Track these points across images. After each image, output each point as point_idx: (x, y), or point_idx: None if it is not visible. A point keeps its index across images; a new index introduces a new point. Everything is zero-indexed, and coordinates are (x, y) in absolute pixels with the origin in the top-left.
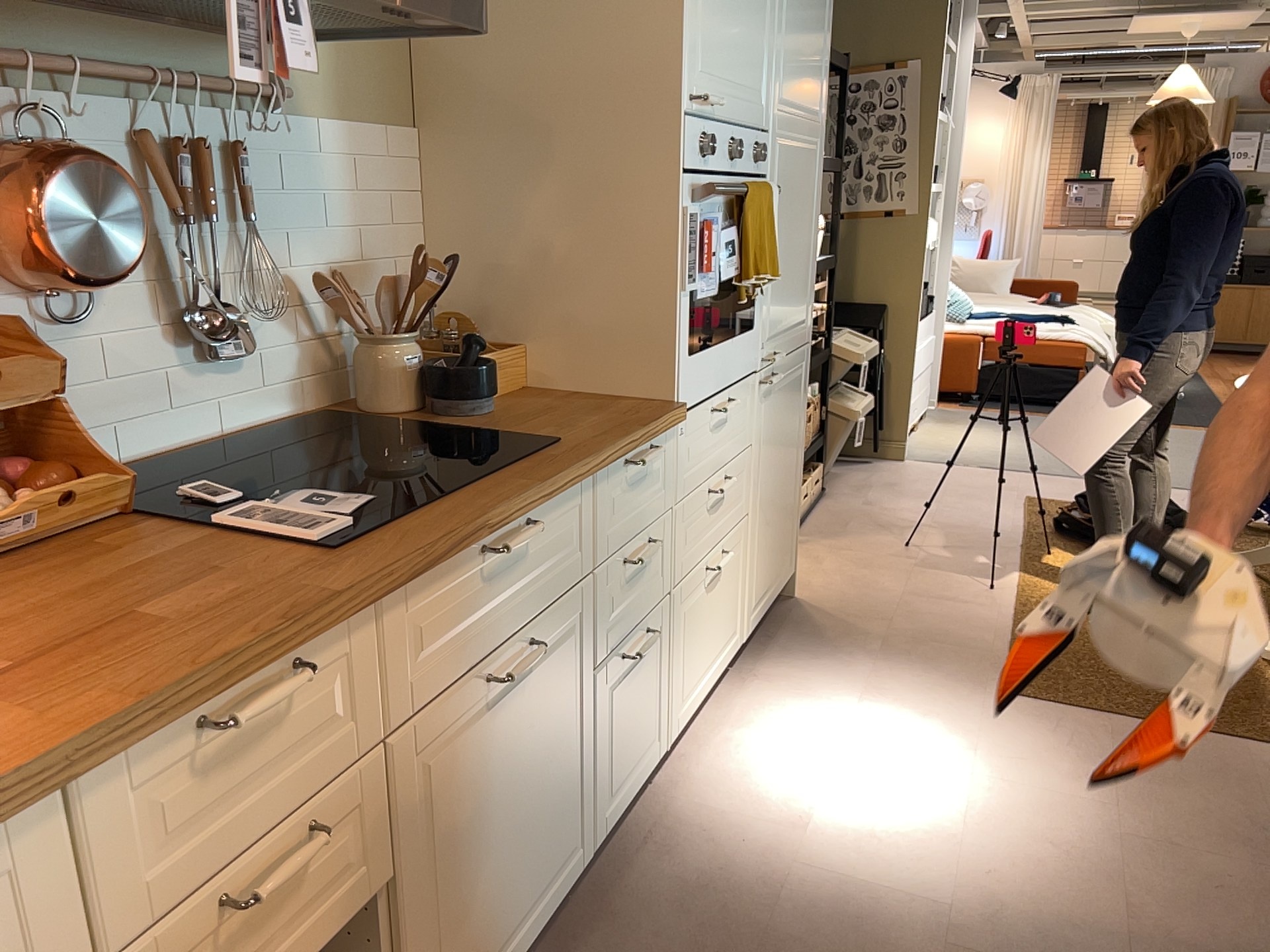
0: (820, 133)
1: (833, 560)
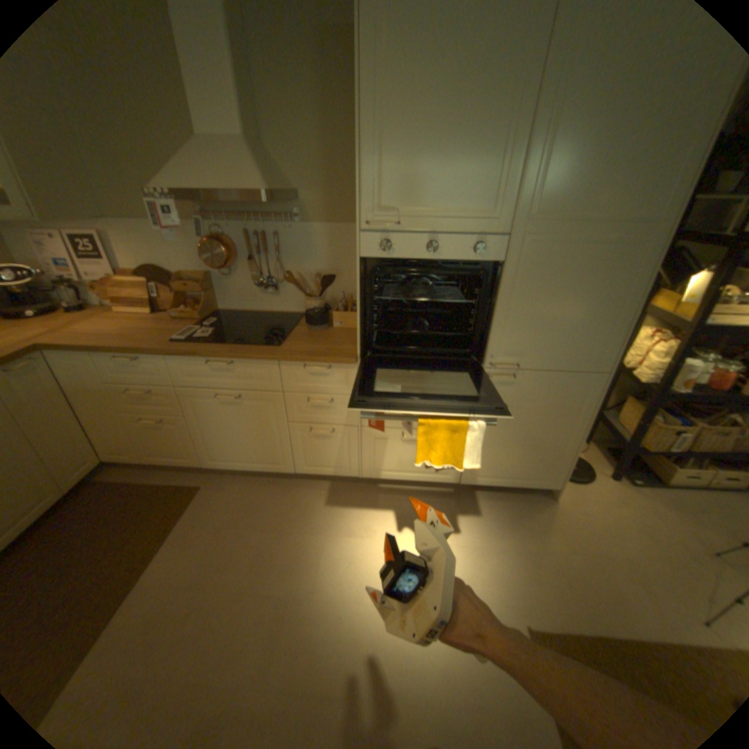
0: (655, 229)
1: (631, 514)
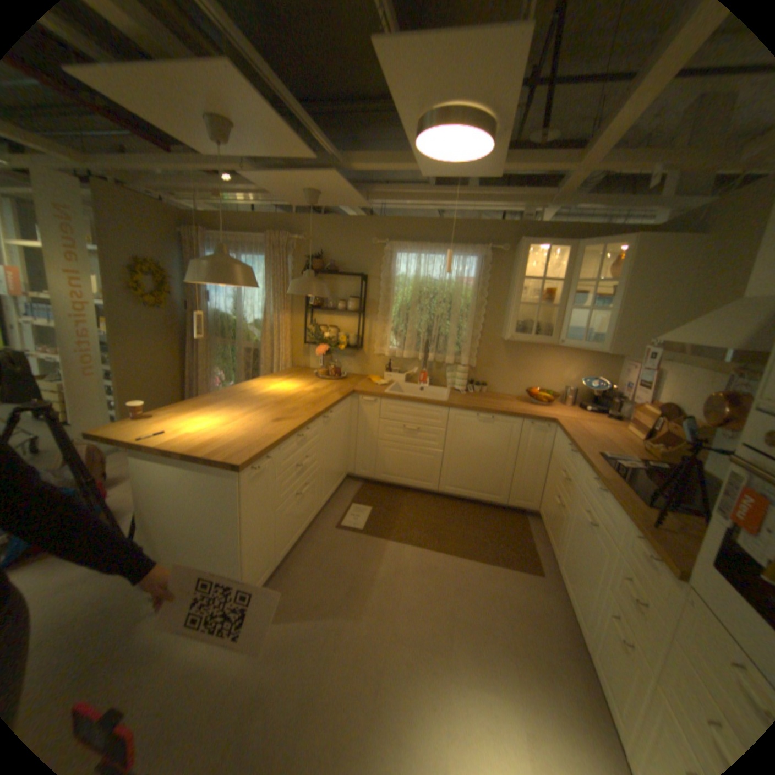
0: None
1: None
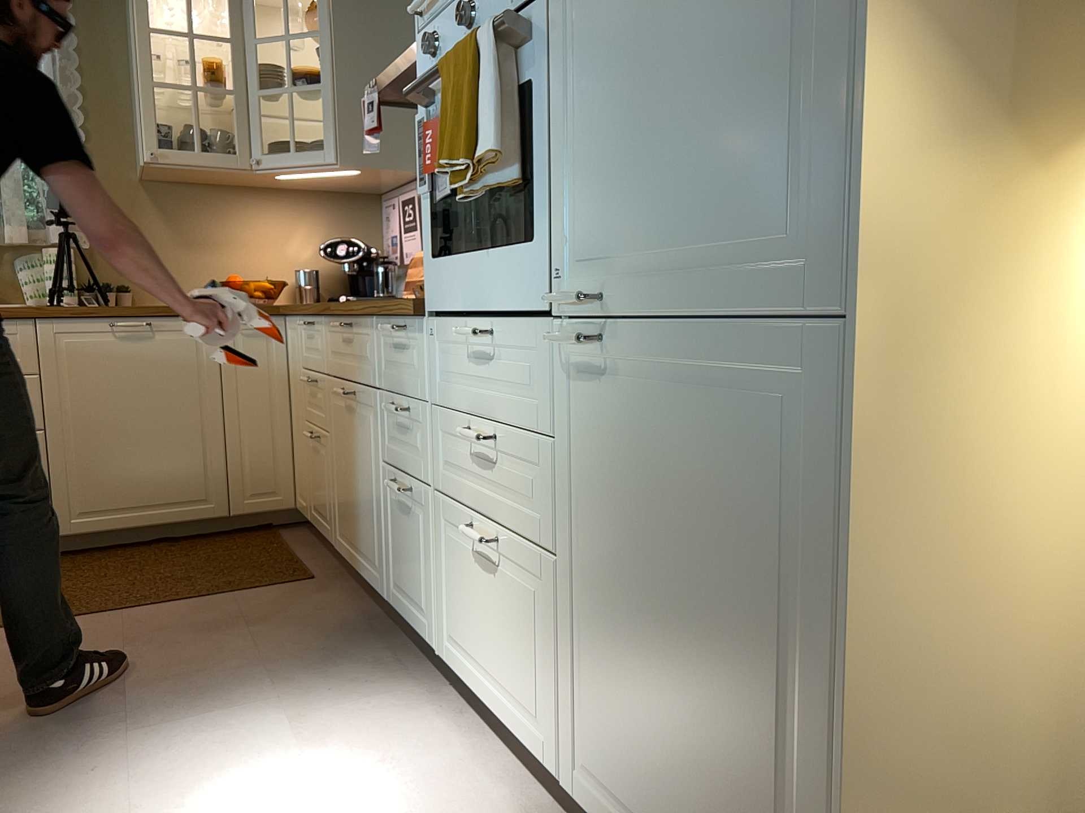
0: None
1: None
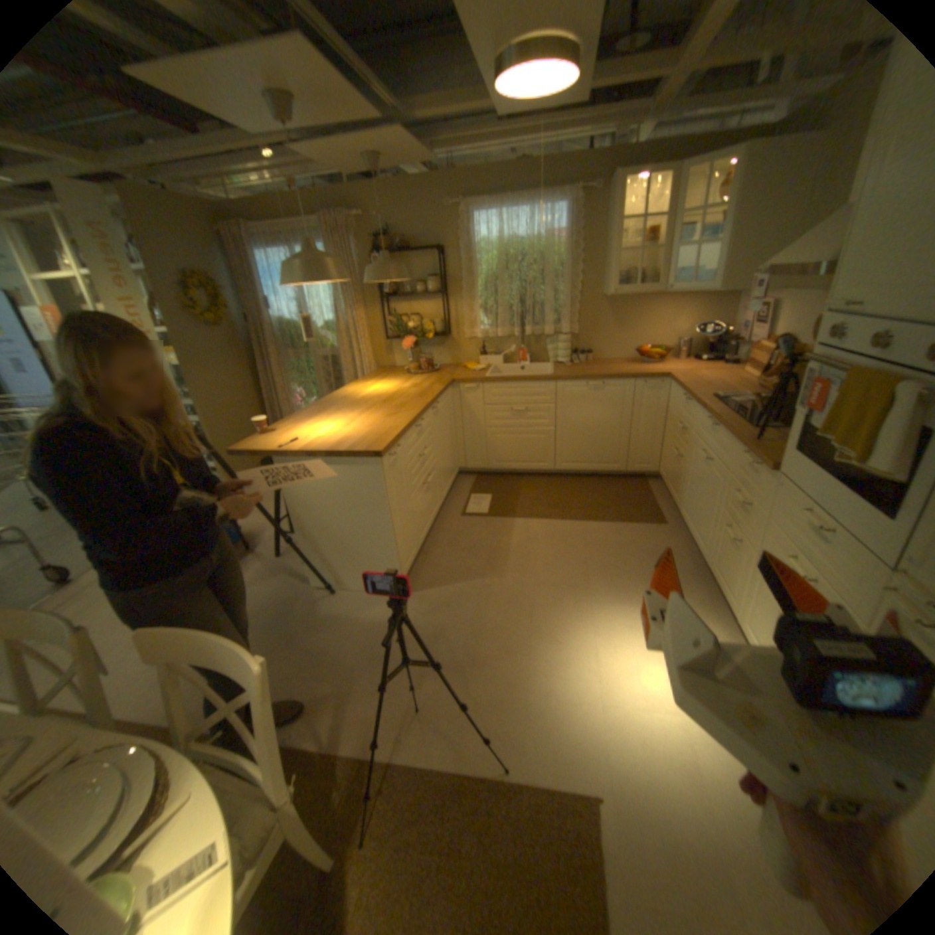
0: None
1: None
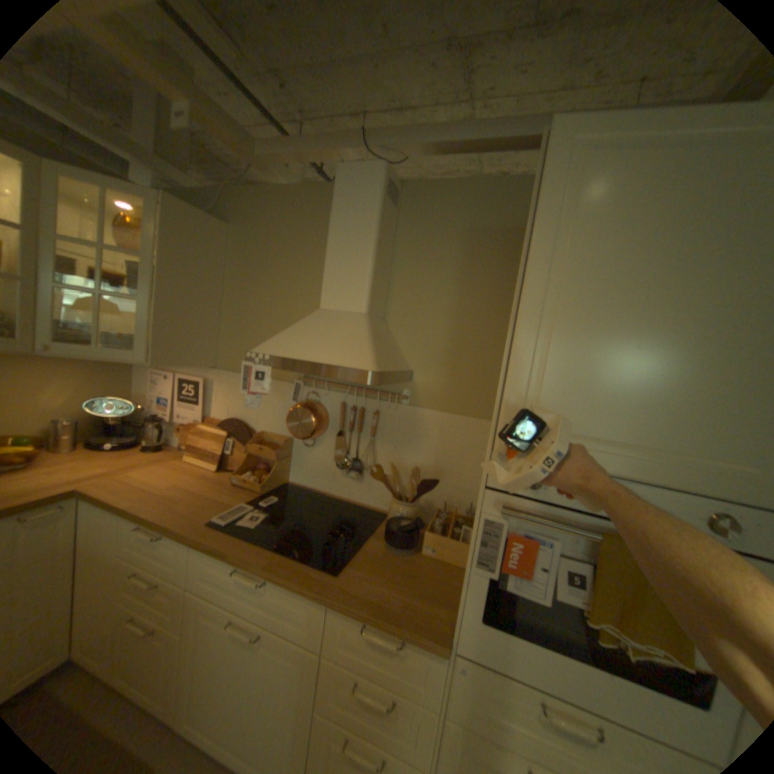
0: None
1: None
